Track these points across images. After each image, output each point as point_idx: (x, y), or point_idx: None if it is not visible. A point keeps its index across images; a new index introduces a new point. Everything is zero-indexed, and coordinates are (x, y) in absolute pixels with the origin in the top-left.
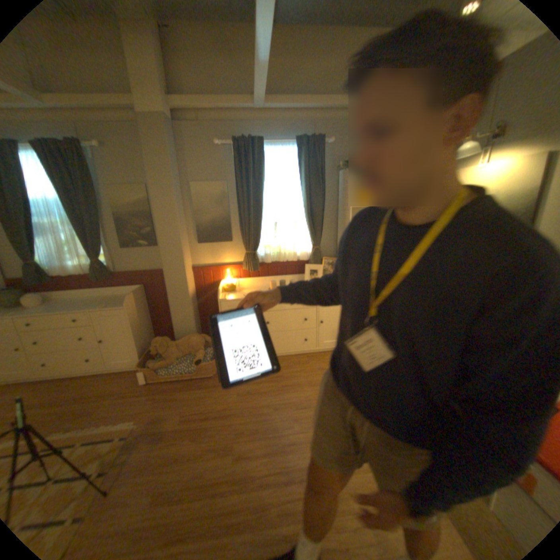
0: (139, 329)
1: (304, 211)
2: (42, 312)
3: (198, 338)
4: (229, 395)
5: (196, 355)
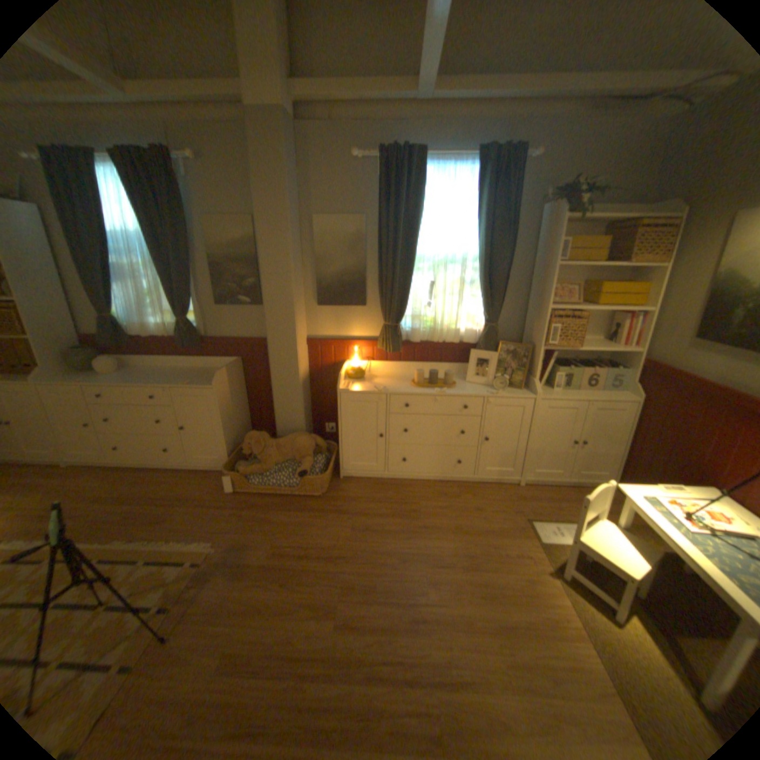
0: (231, 417)
1: (480, 267)
2: (115, 382)
3: (307, 440)
4: (340, 528)
5: (301, 463)
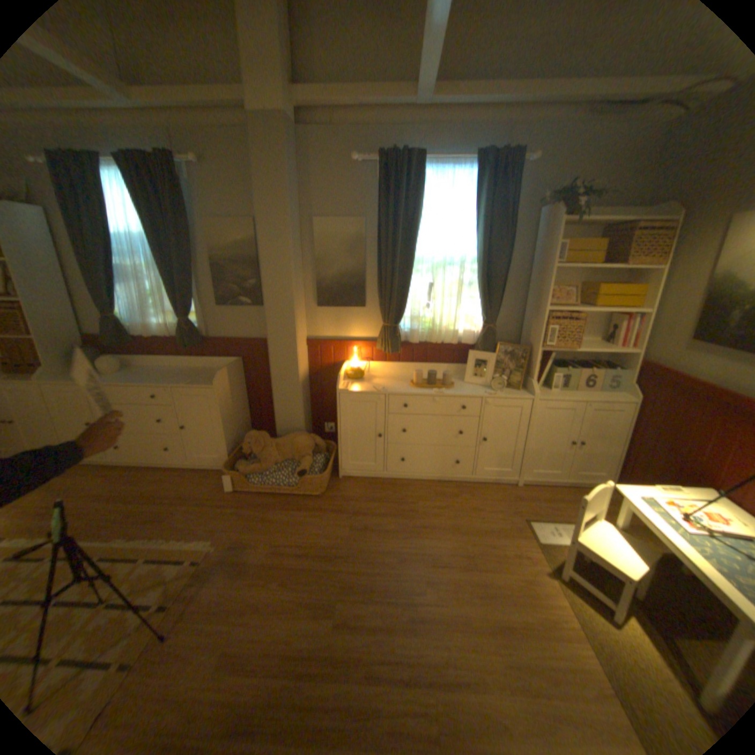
0: (231, 417)
1: (478, 269)
2: (117, 381)
3: (306, 439)
4: (339, 527)
5: (301, 462)
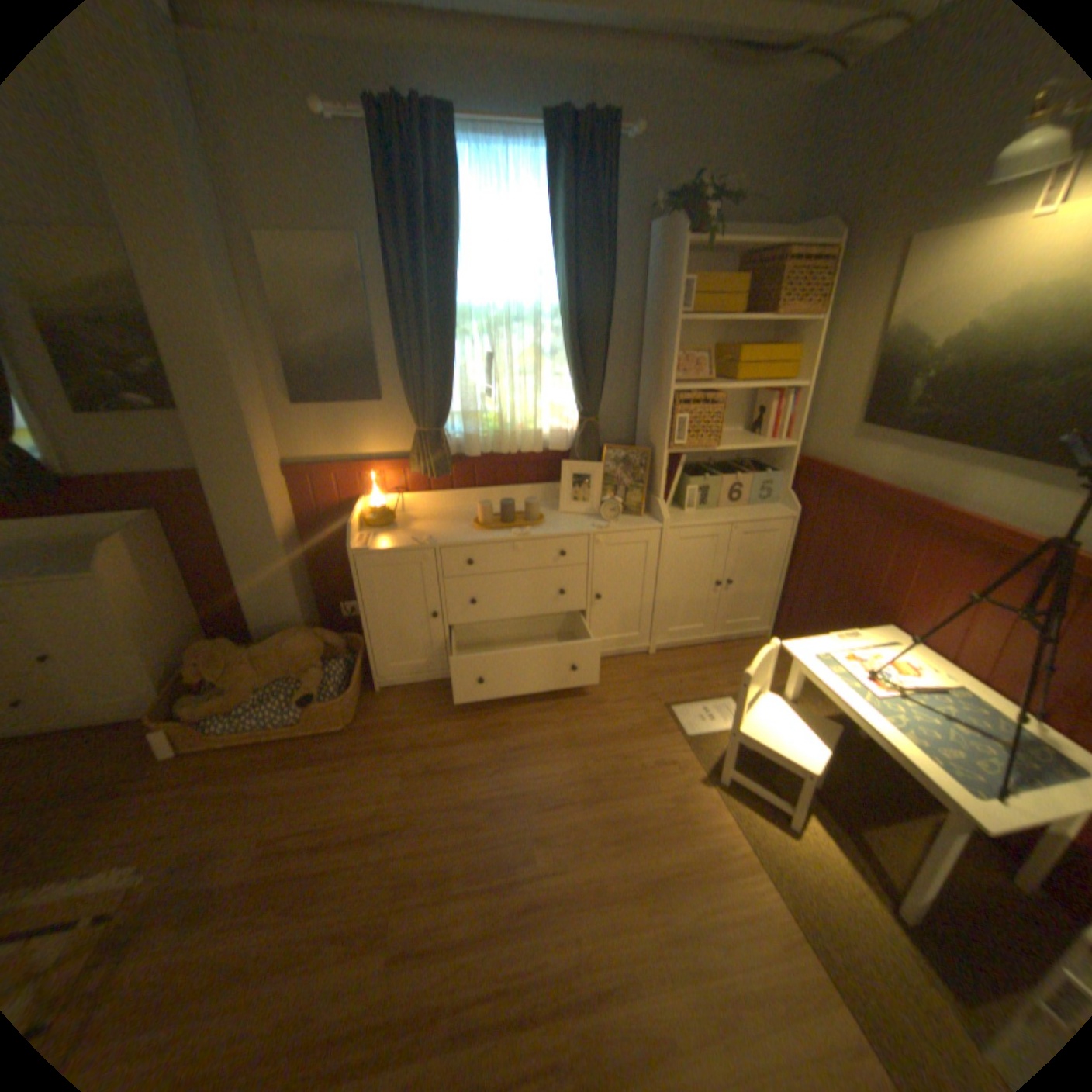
0: (151, 621)
1: (563, 326)
2: None
3: (306, 640)
4: (382, 779)
5: (302, 679)
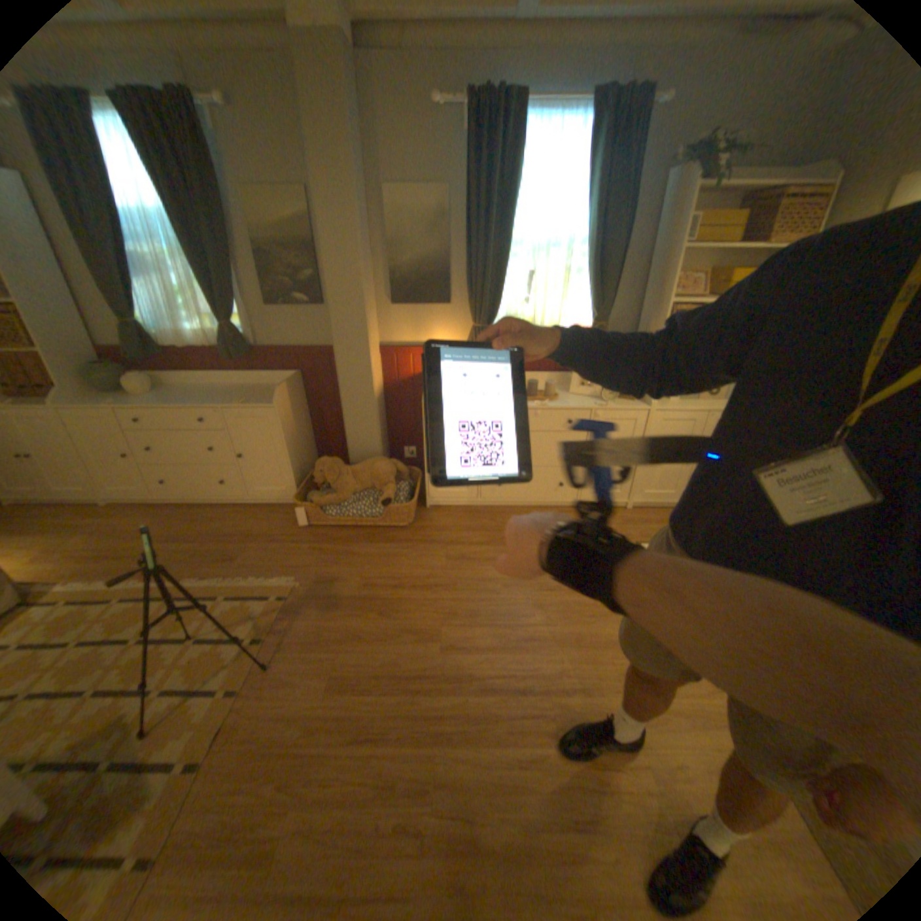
0: (296, 442)
1: (589, 252)
2: (154, 402)
3: (387, 465)
4: (433, 557)
5: (382, 491)
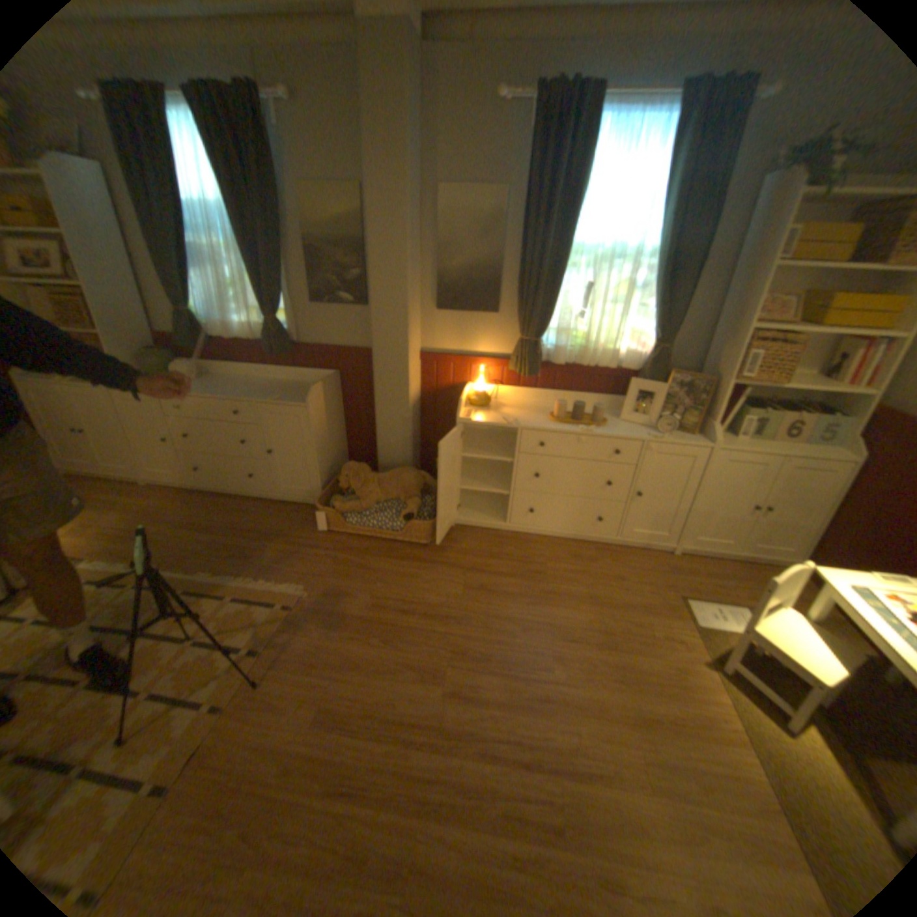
0: (325, 443)
1: (659, 265)
2: (194, 391)
3: (414, 477)
4: (450, 584)
5: (406, 504)
